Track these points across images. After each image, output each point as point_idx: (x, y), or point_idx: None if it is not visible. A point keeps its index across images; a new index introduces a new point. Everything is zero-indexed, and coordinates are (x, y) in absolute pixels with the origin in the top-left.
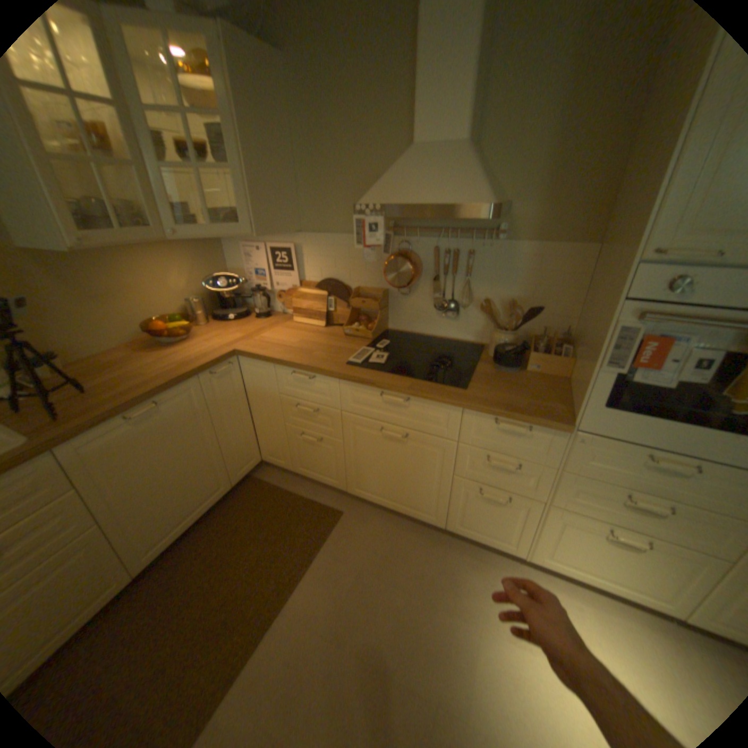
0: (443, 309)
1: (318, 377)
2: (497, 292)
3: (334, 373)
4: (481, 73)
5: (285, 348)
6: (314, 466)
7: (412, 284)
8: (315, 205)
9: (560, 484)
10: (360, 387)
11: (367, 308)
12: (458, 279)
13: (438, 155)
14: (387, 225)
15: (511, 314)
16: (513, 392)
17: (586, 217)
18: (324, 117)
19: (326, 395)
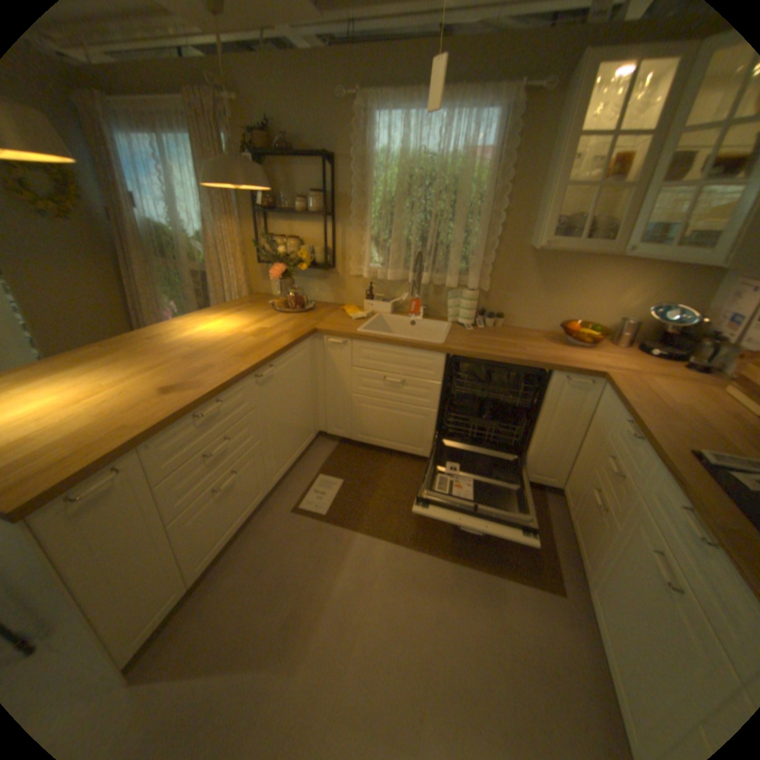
0: None
1: (647, 442)
2: None
3: (660, 447)
4: None
5: (655, 399)
6: (586, 532)
7: None
8: None
9: None
10: (676, 485)
11: None
12: None
13: None
14: None
15: None
16: None
17: None
18: None
19: (640, 468)
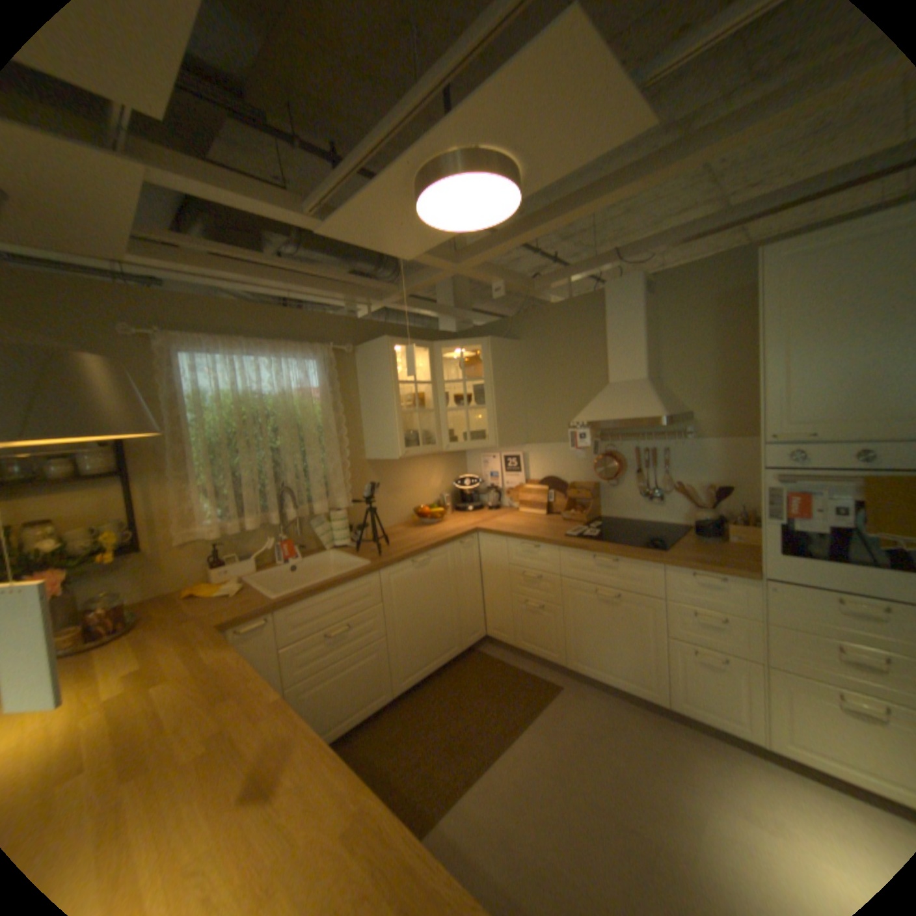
0: (650, 497)
1: (541, 547)
2: (695, 479)
3: (554, 542)
4: (650, 342)
5: (514, 527)
6: (535, 638)
7: (619, 477)
8: (538, 424)
9: (770, 640)
10: (576, 553)
11: (581, 497)
12: (658, 471)
13: (625, 389)
14: (594, 434)
15: (712, 497)
16: (710, 554)
17: (757, 418)
18: (546, 371)
19: (547, 563)
